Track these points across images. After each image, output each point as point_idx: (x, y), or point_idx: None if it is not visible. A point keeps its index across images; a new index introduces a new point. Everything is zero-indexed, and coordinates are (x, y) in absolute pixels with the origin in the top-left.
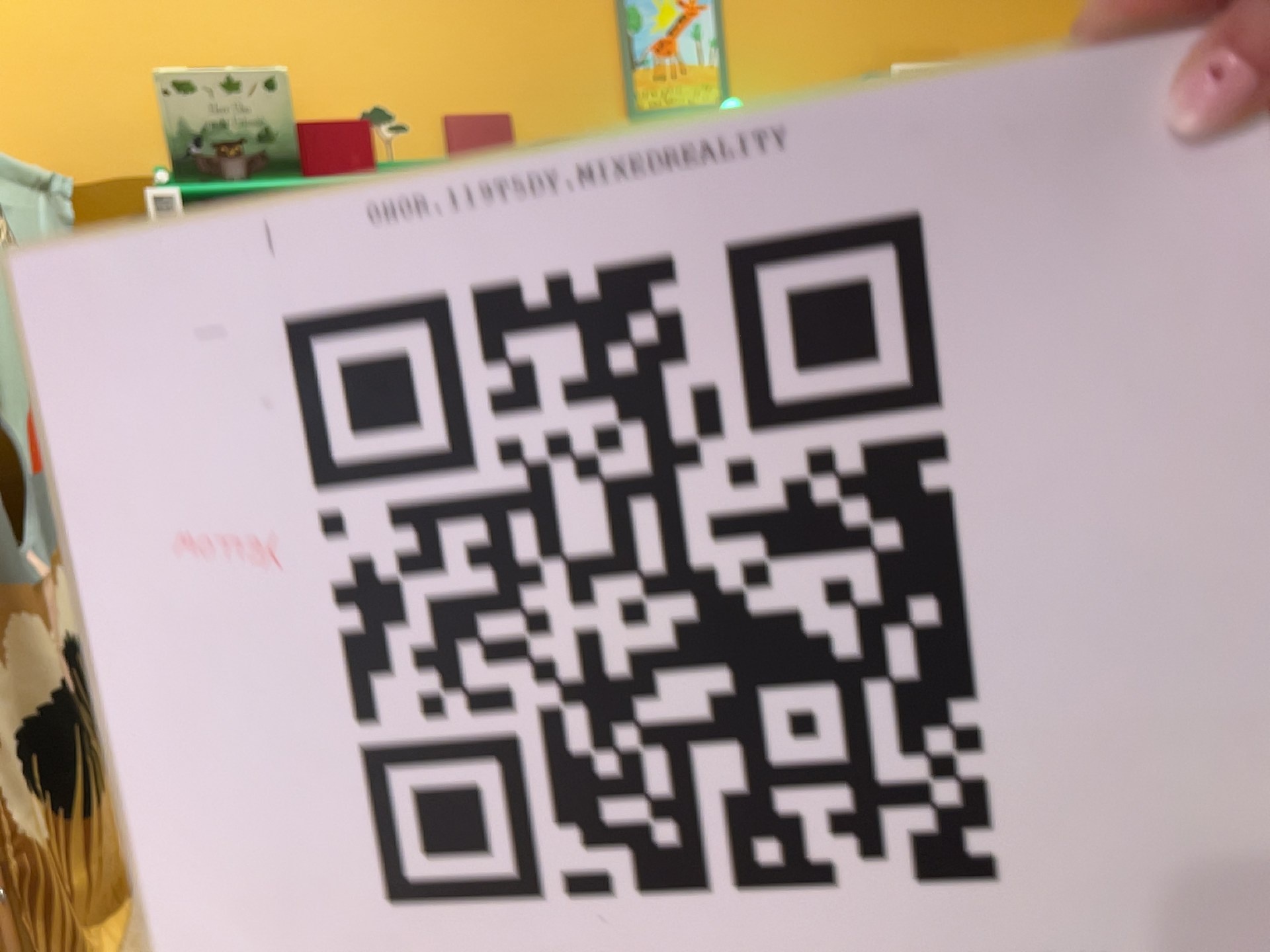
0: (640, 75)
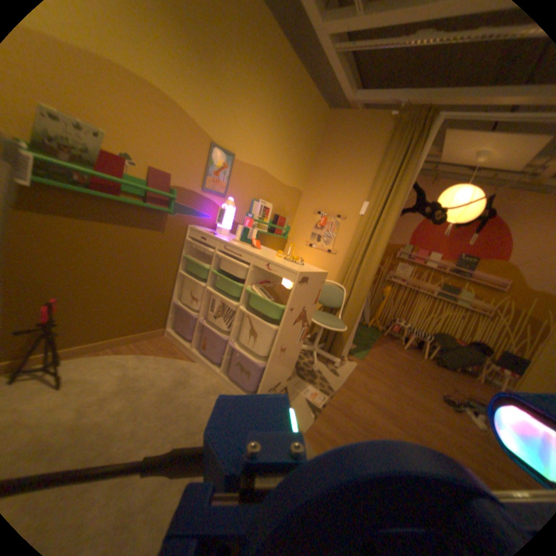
0: (209, 179)
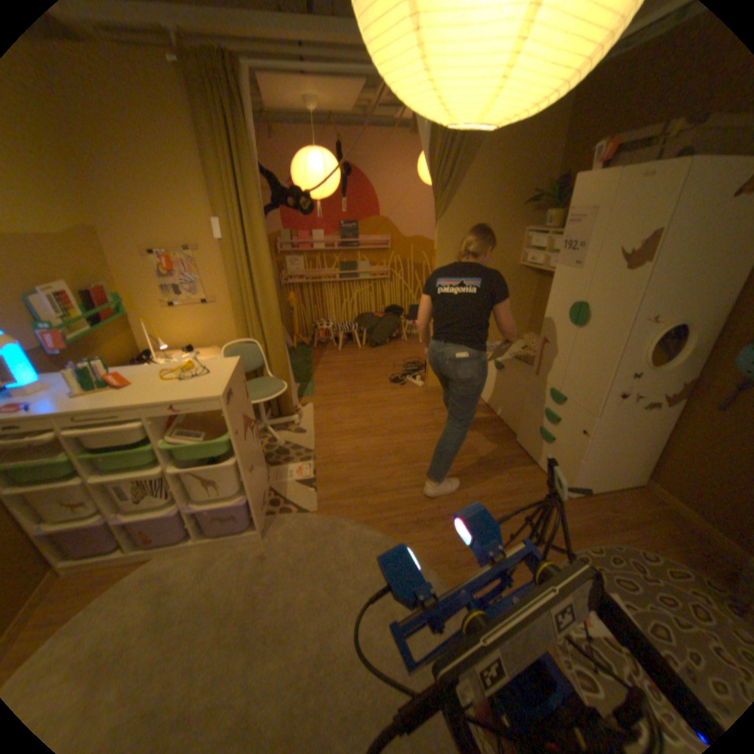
0: None
